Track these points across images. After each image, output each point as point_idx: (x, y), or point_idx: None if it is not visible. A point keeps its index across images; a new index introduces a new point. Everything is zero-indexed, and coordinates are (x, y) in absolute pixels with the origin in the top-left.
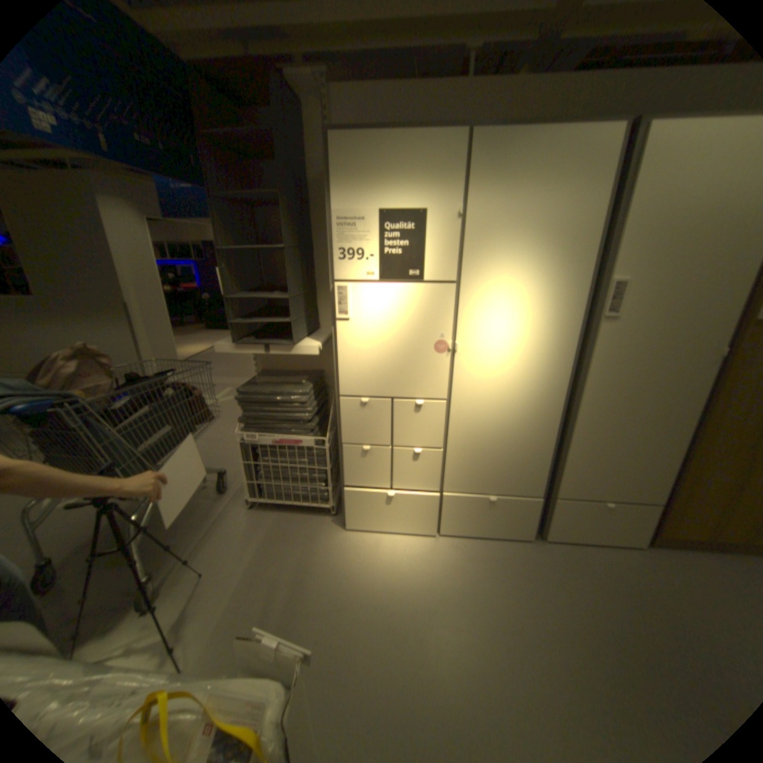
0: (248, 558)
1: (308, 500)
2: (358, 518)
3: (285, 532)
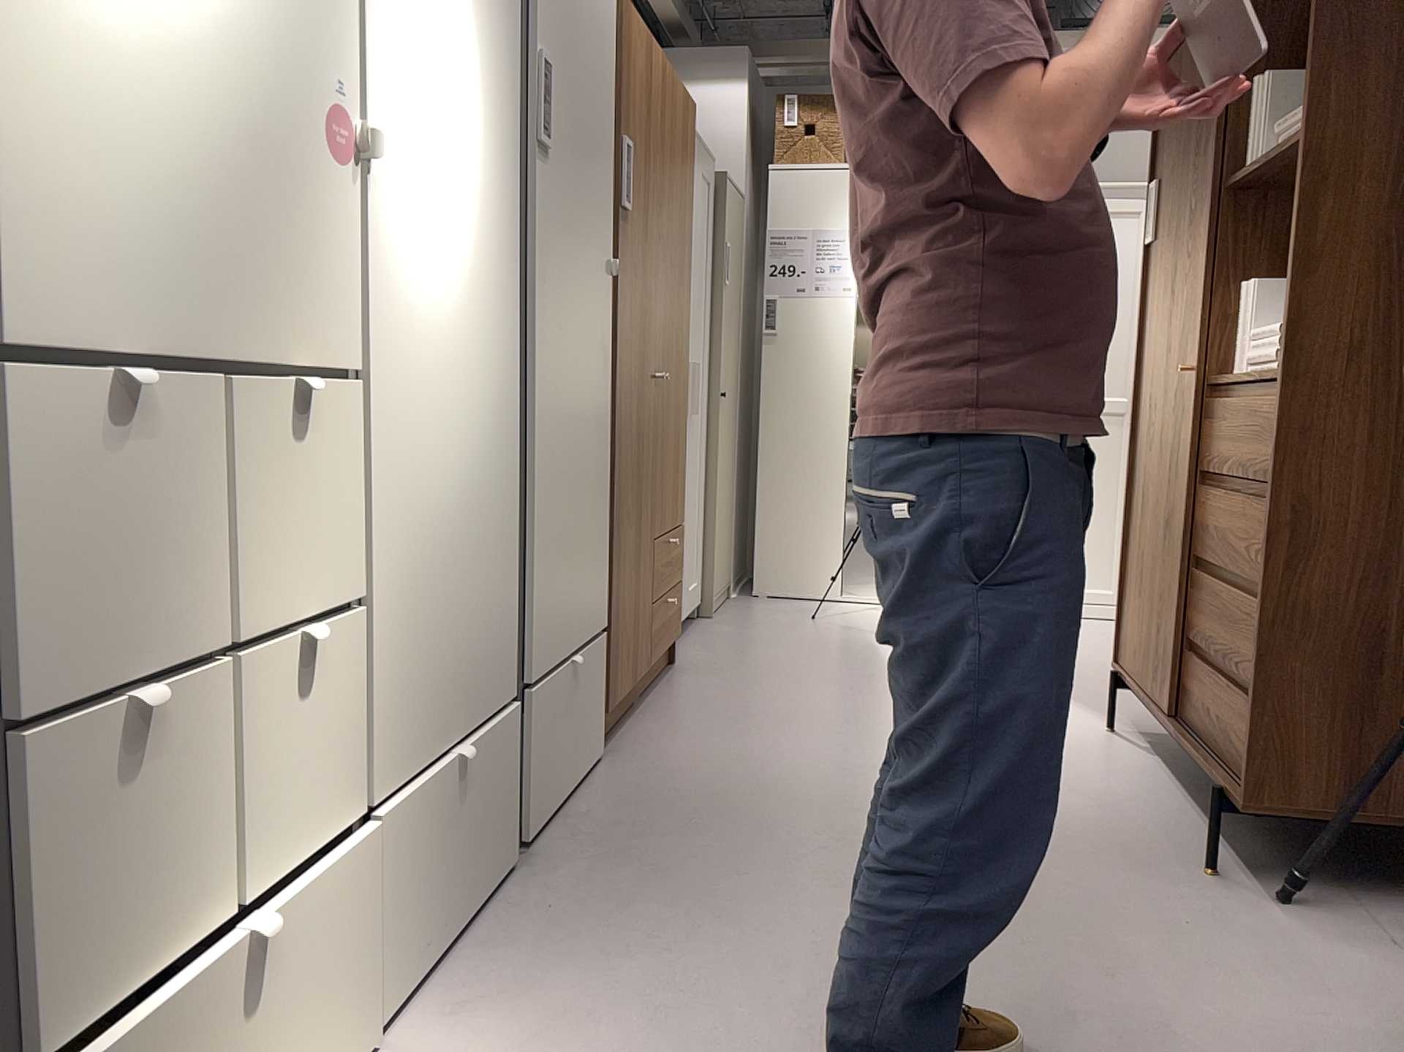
0: None
1: None
2: None
3: None
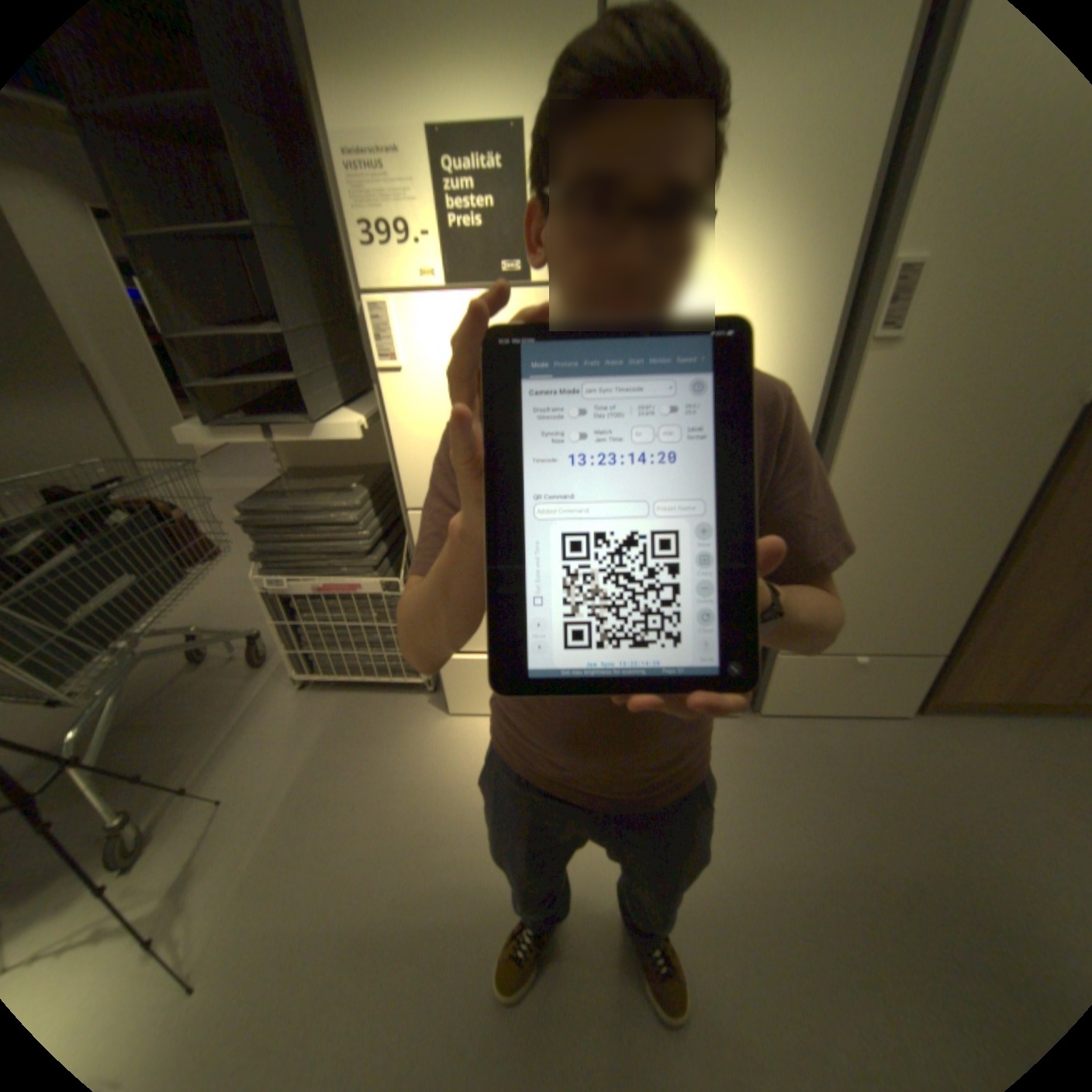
0: (294, 769)
1: (386, 673)
2: (465, 696)
3: (355, 723)
